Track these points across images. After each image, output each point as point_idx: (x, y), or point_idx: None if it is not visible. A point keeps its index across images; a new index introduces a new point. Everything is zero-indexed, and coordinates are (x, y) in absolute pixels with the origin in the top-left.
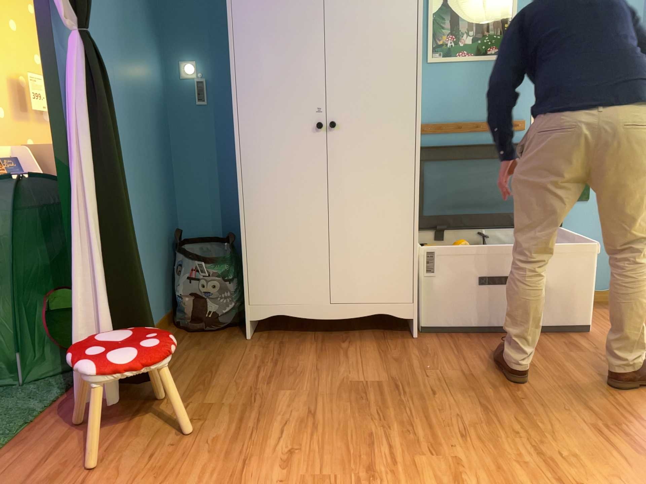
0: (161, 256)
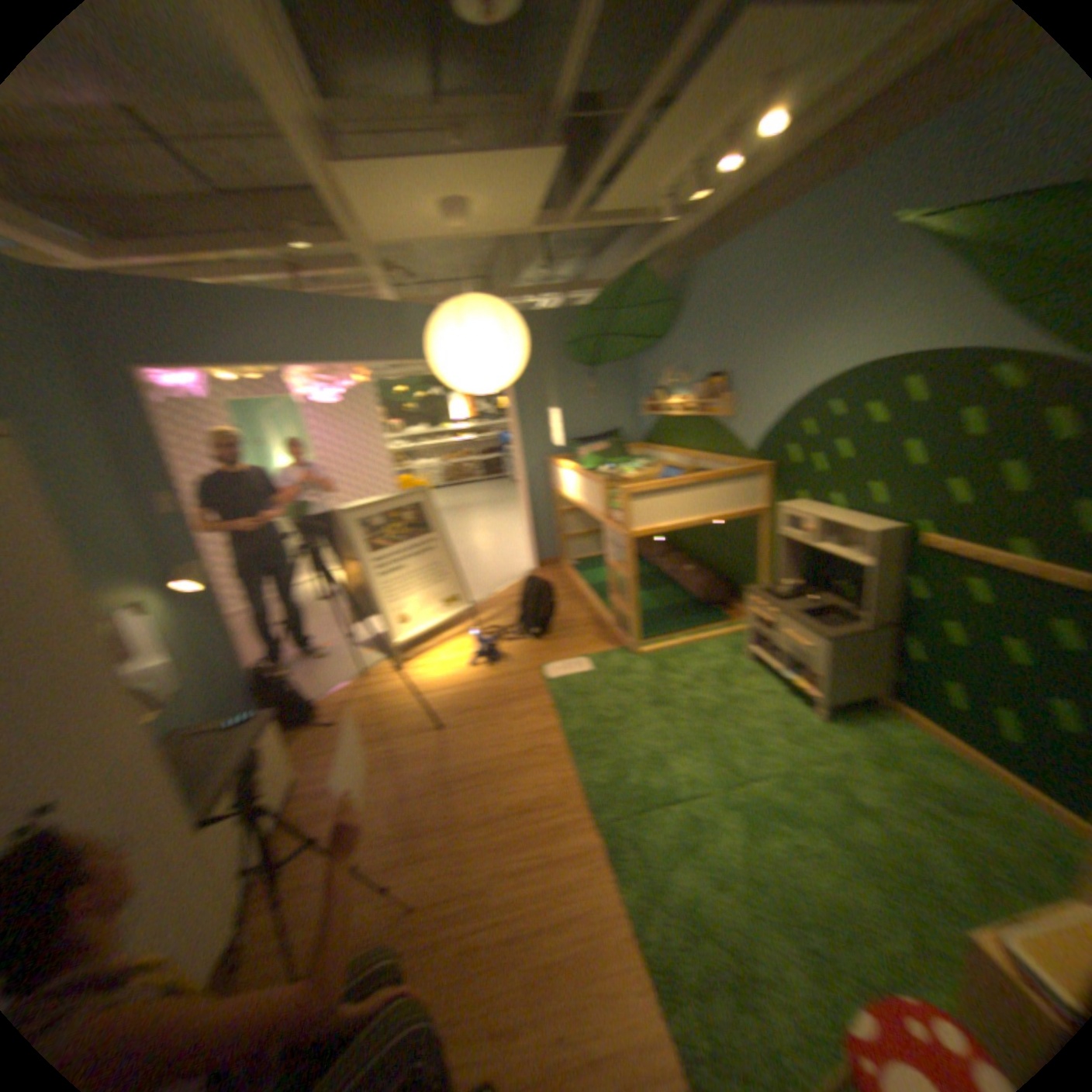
0: None
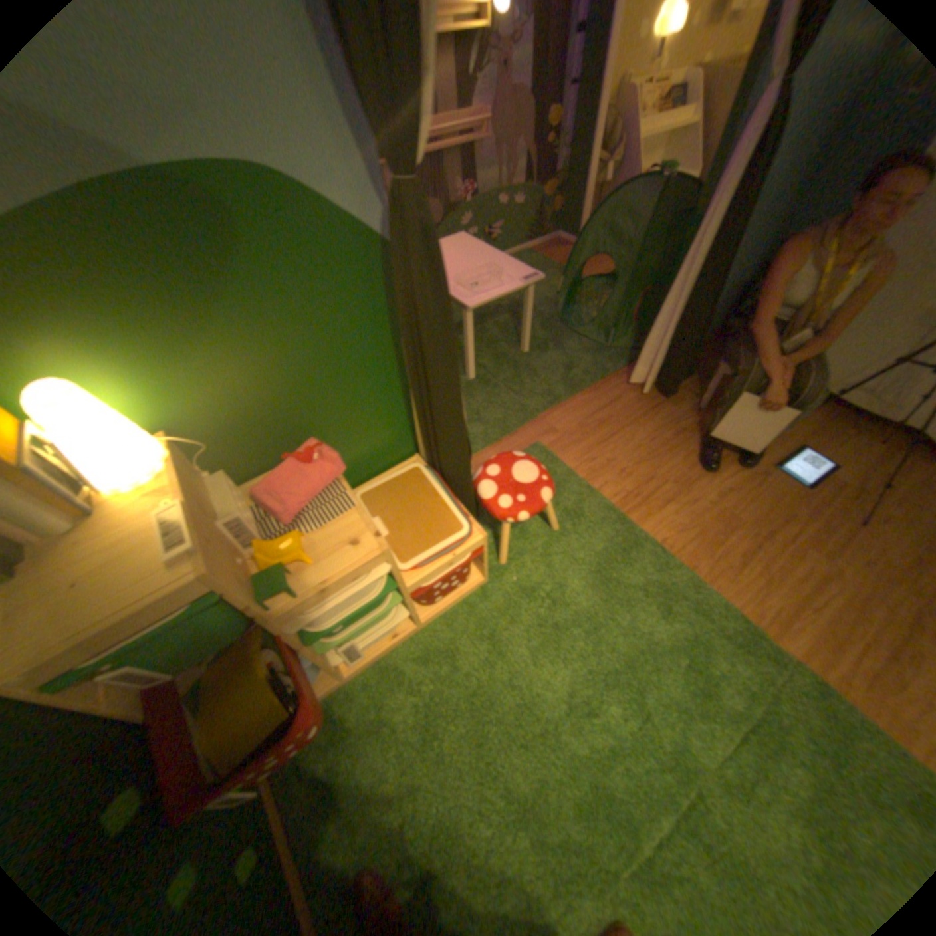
0: (742, 279)
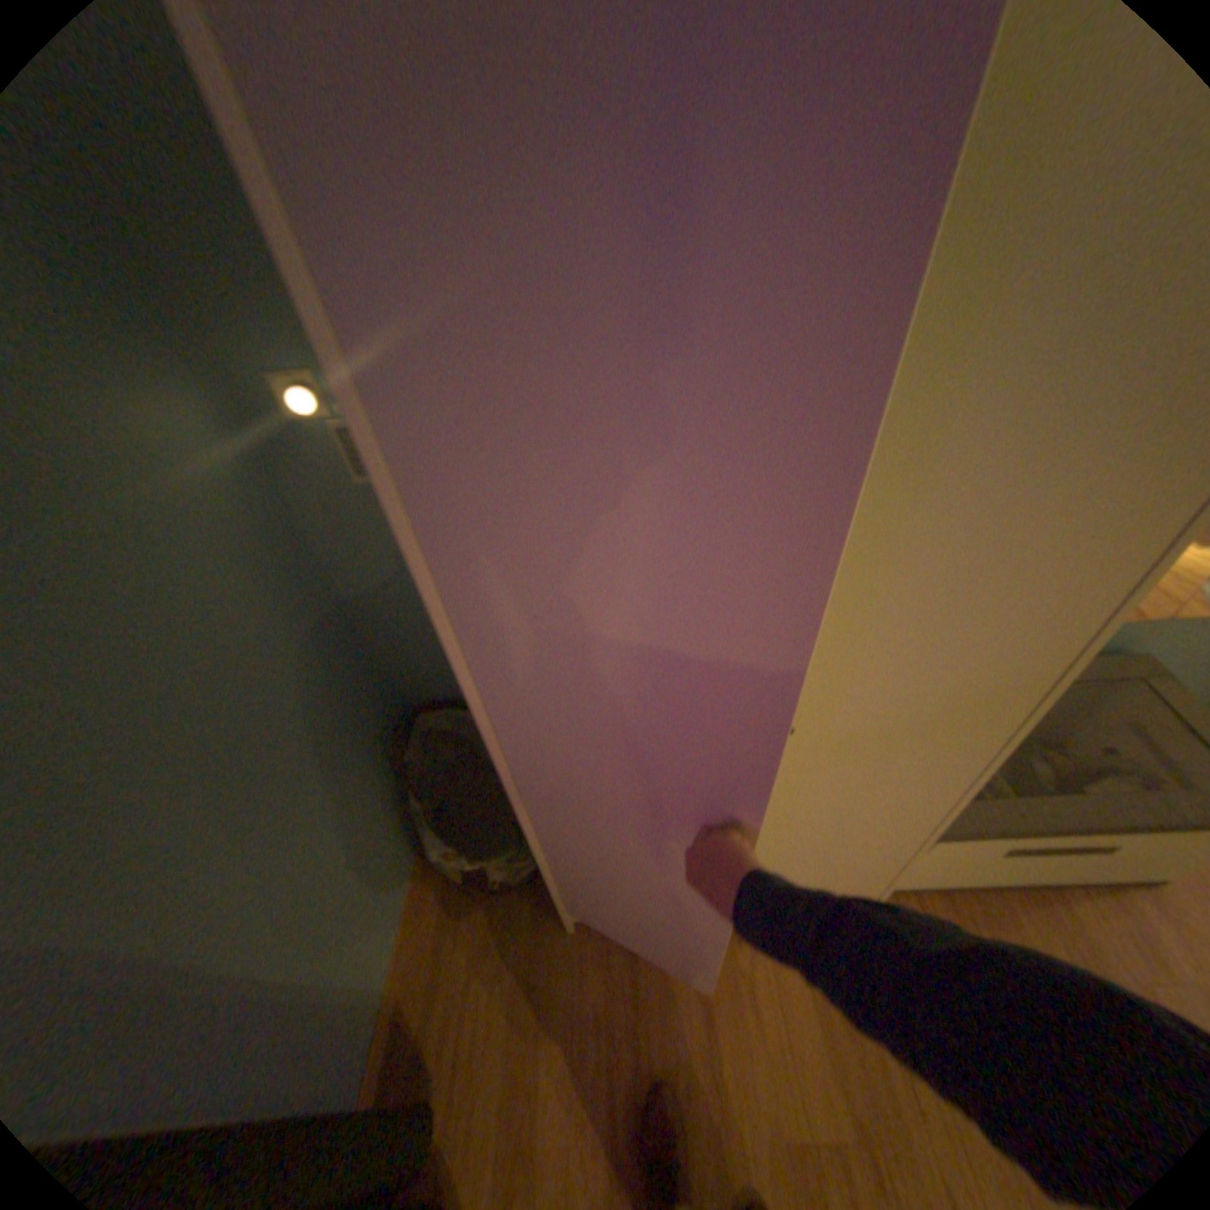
0: (378, 803)
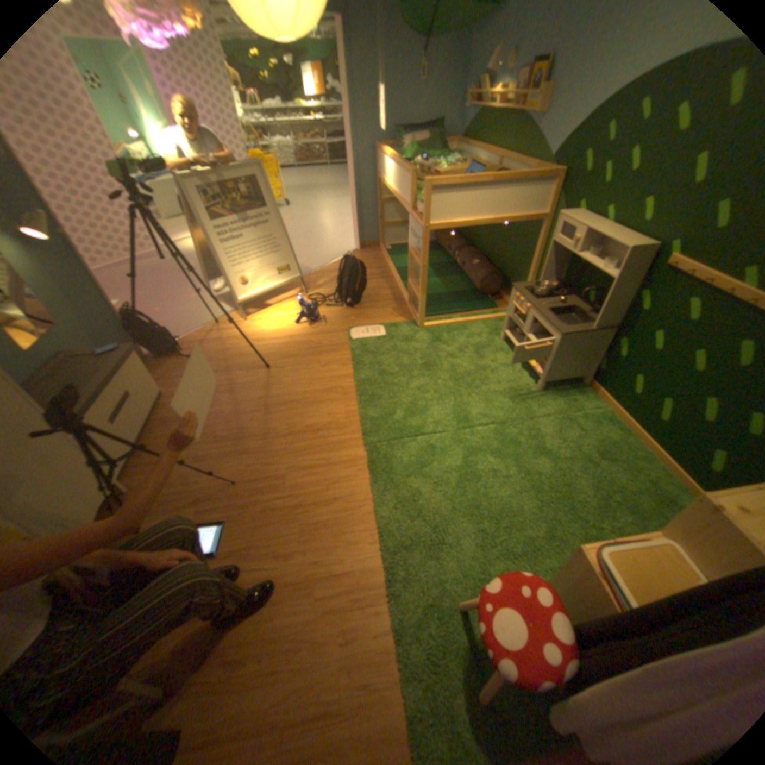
0: None
